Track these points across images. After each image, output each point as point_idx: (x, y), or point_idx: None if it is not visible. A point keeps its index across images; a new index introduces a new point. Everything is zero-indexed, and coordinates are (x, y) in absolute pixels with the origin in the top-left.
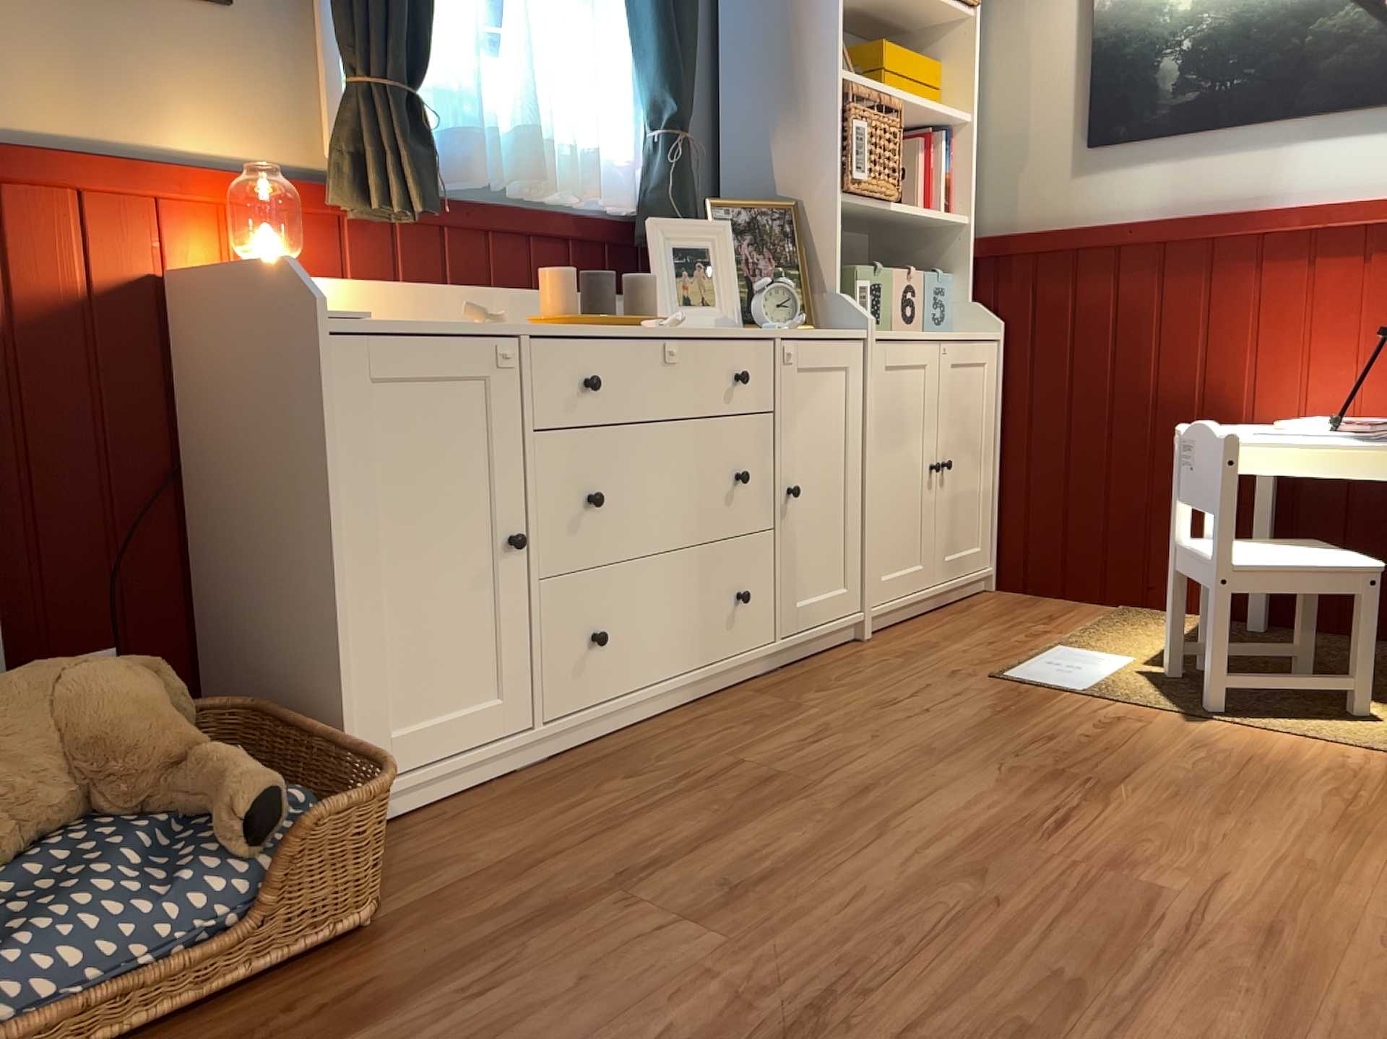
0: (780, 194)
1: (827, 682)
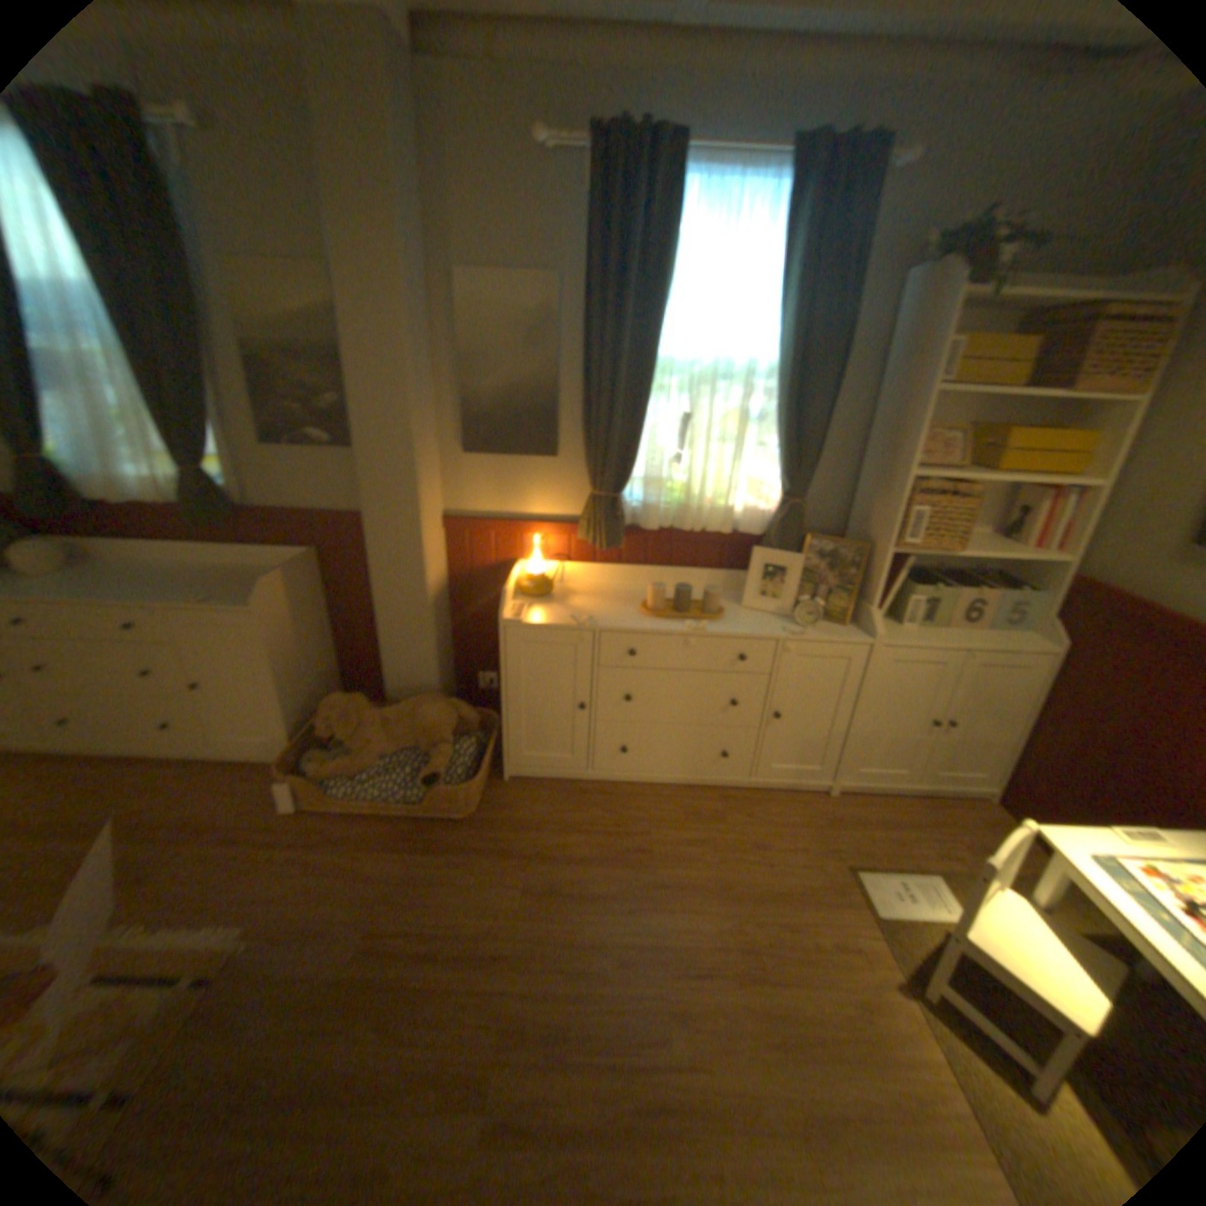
0: (868, 534)
1: (761, 814)
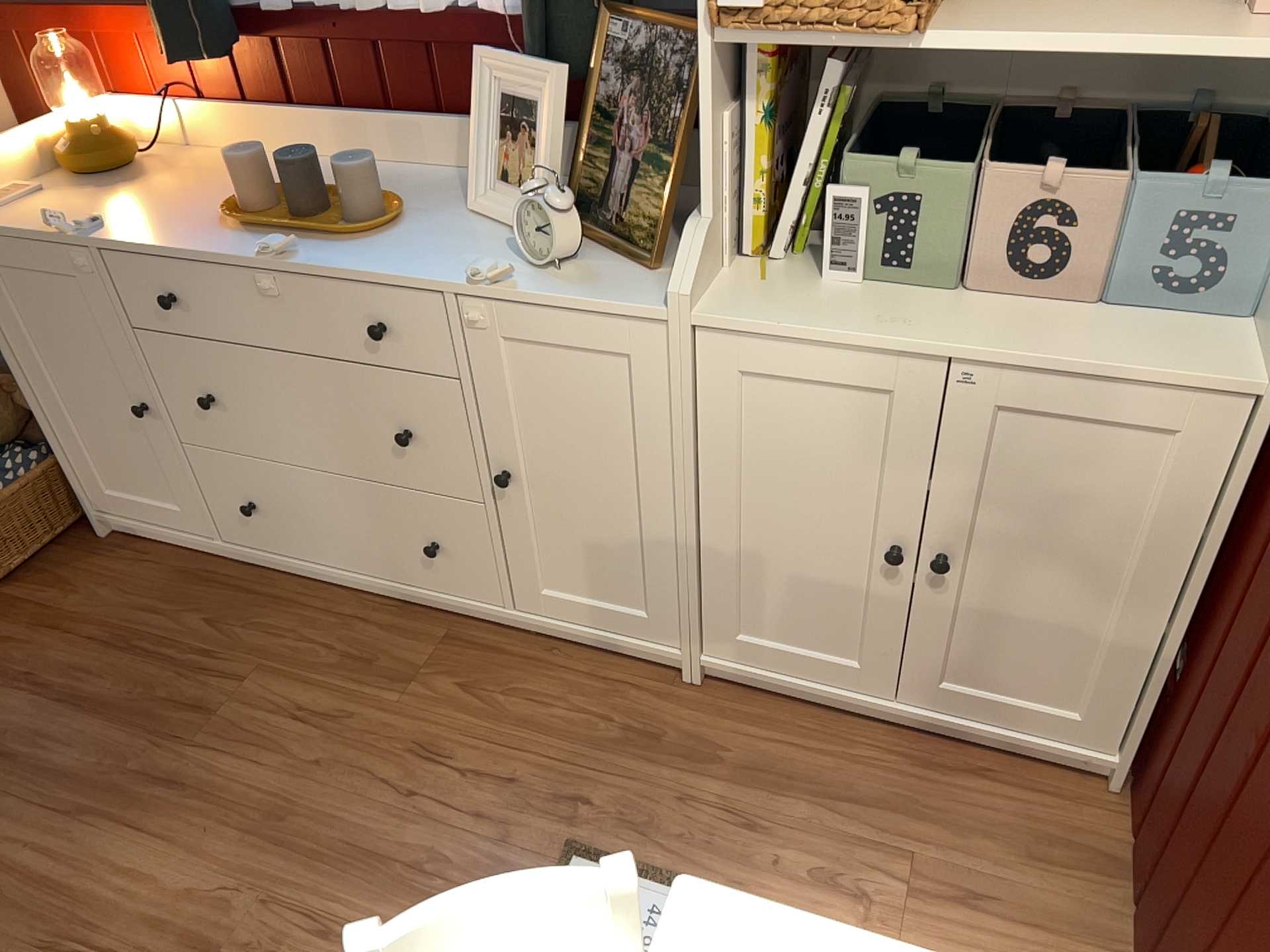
0: None
1: (500, 685)
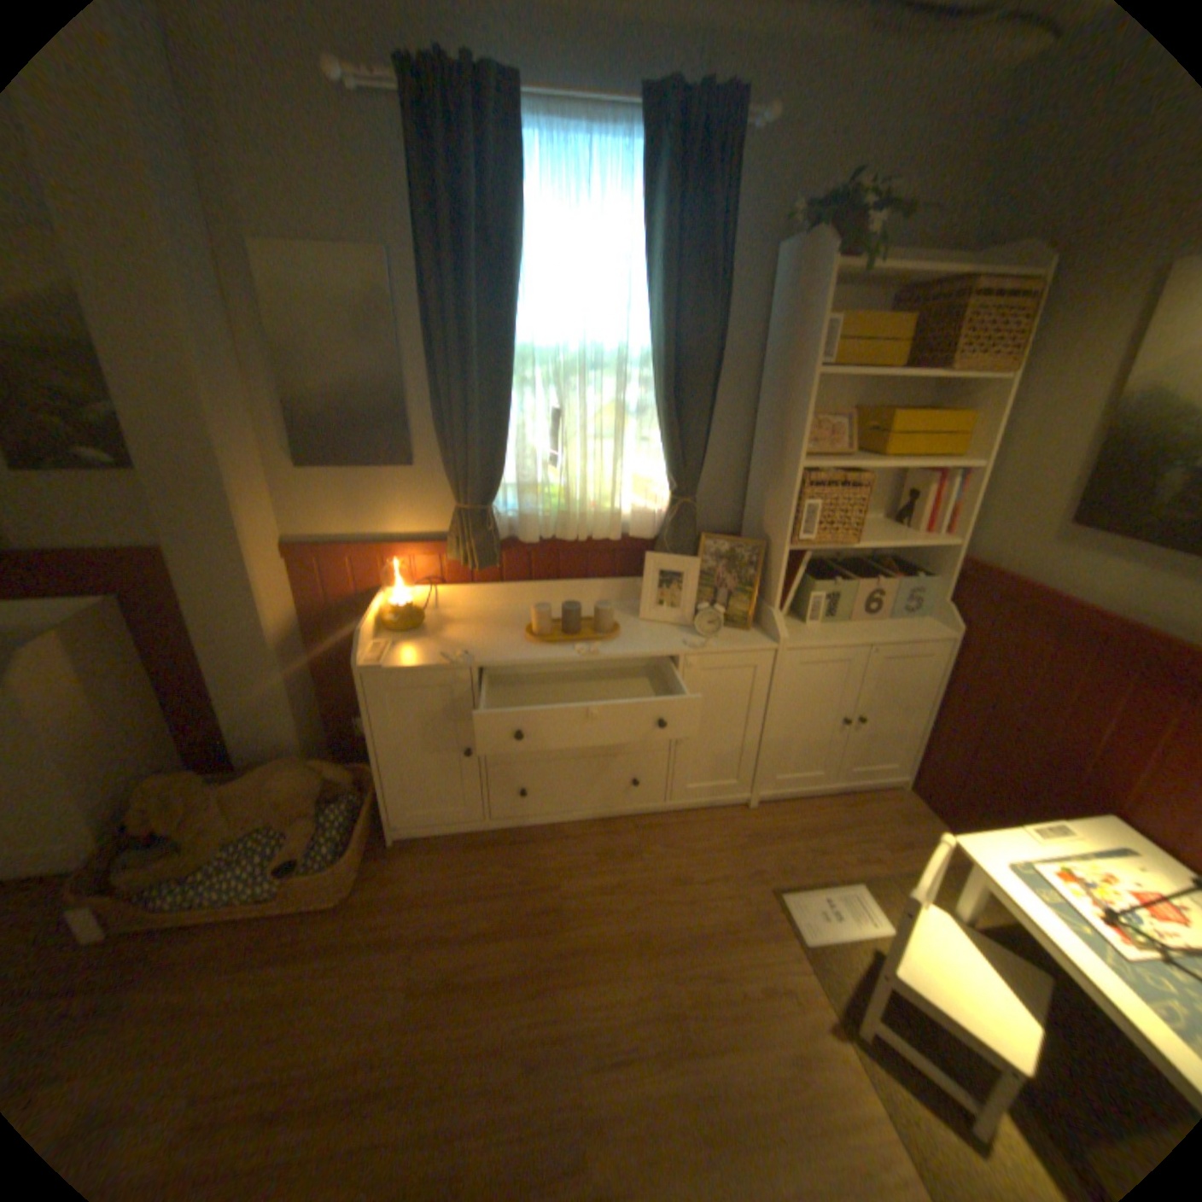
0: (764, 531)
1: (680, 841)
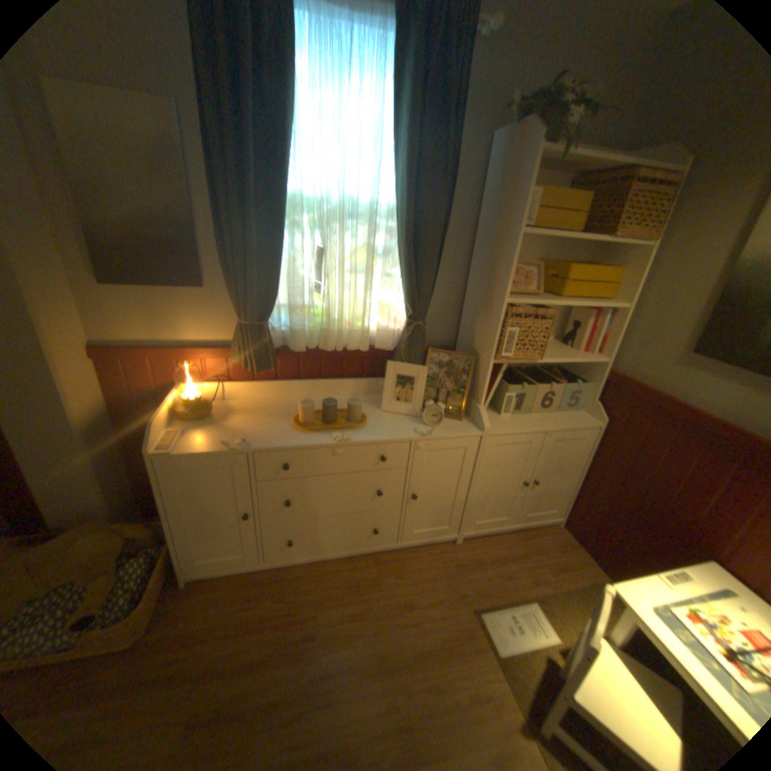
0: (474, 347)
1: (407, 572)
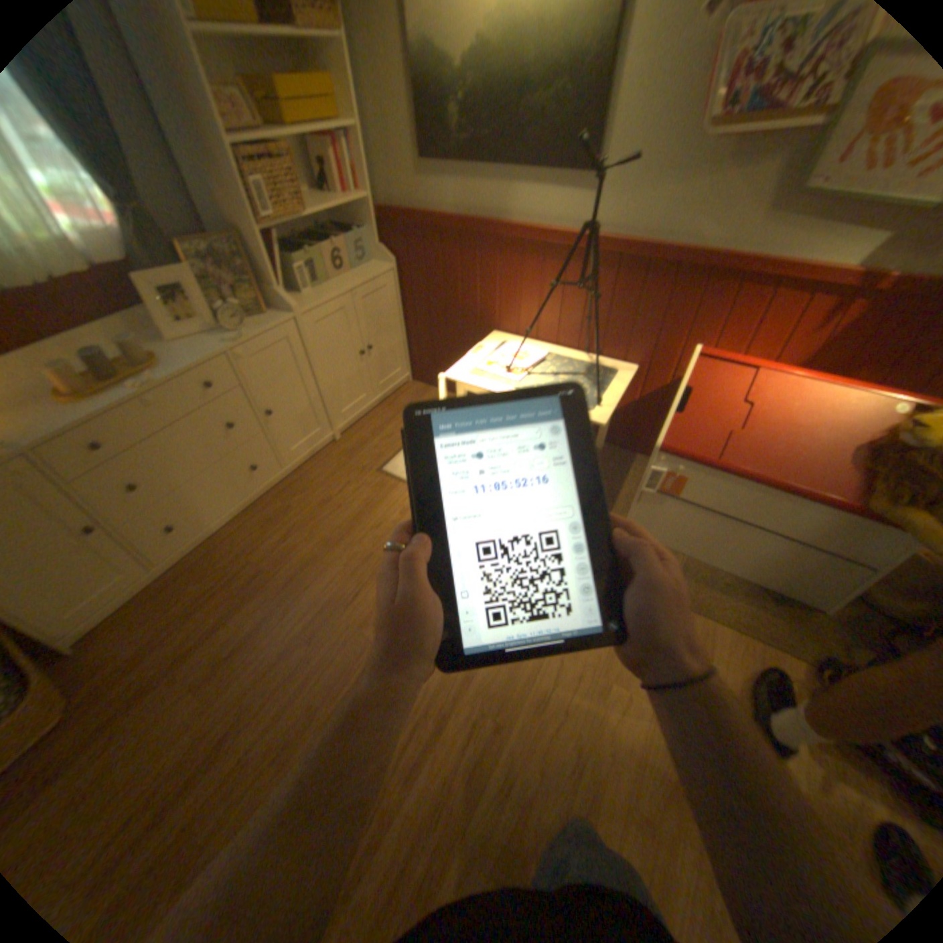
0: (228, 220)
1: (308, 483)
